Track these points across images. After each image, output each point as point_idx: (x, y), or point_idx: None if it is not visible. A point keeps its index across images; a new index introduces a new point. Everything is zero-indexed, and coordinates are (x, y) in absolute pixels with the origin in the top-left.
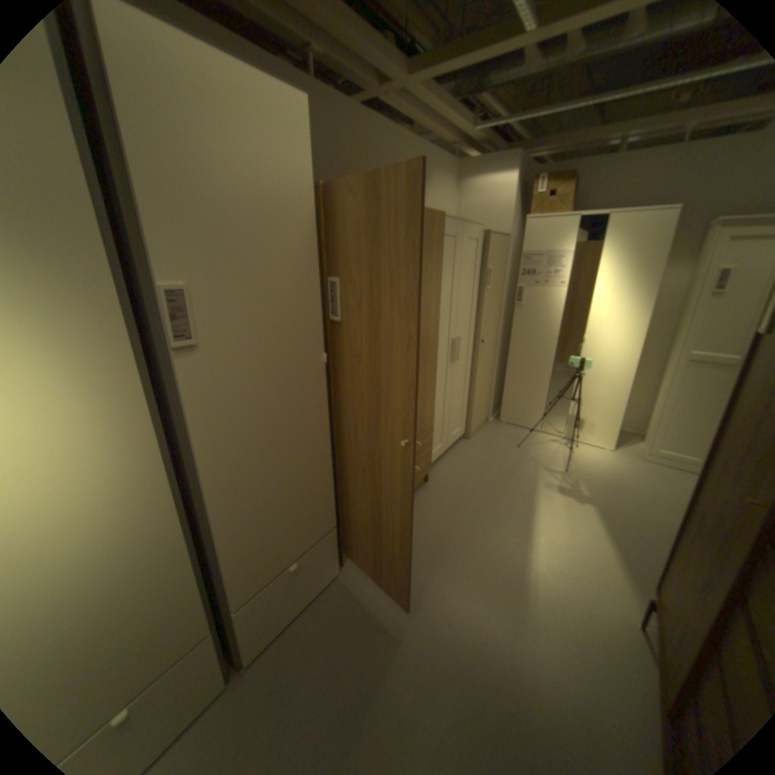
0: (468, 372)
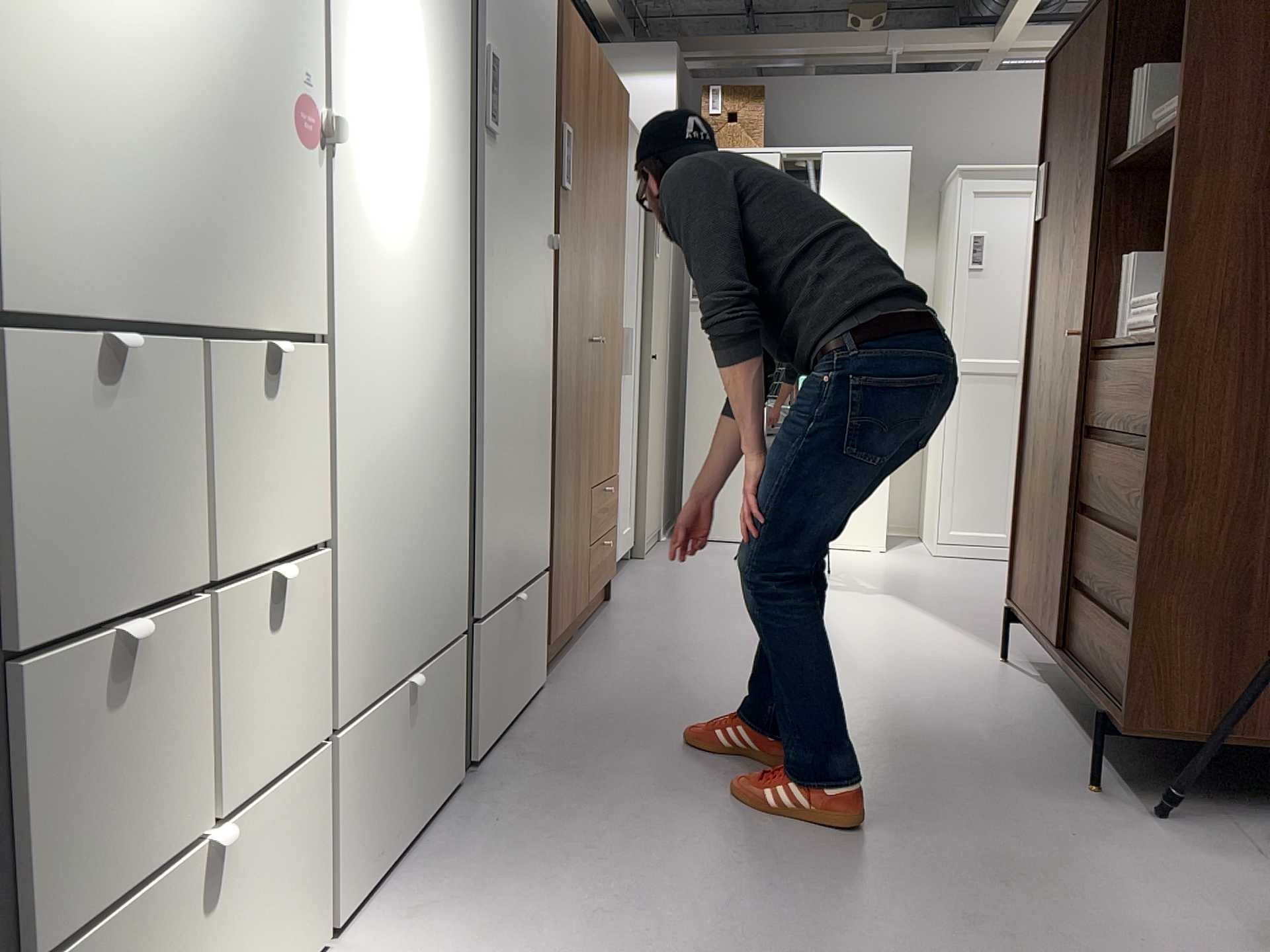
0: (635, 410)
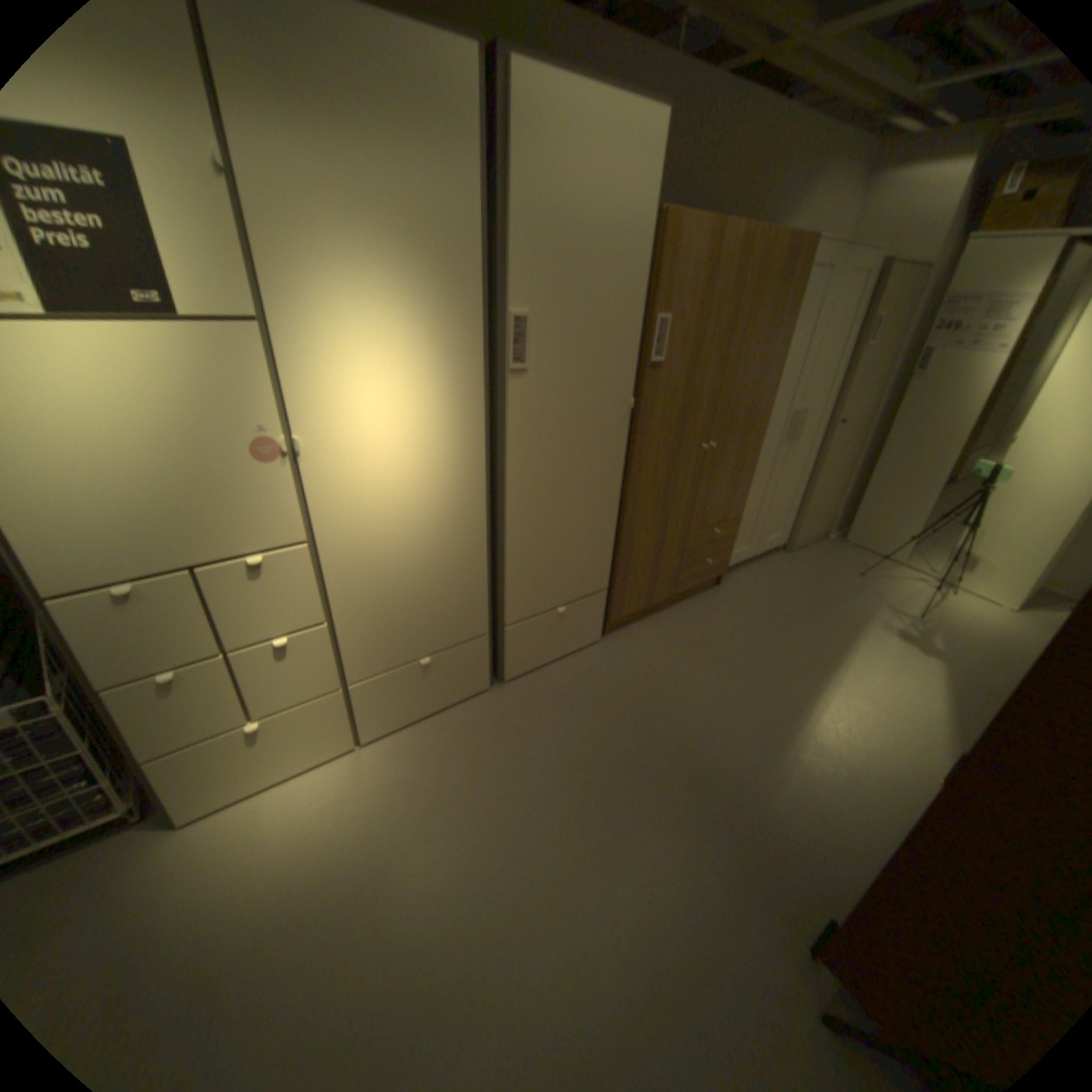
0: (811, 461)
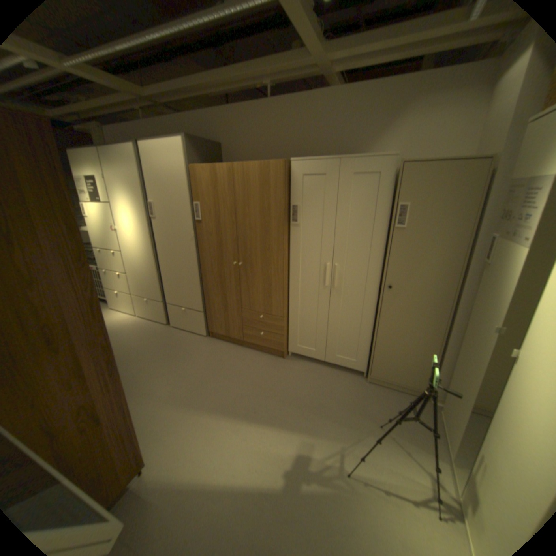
0: (367, 310)
